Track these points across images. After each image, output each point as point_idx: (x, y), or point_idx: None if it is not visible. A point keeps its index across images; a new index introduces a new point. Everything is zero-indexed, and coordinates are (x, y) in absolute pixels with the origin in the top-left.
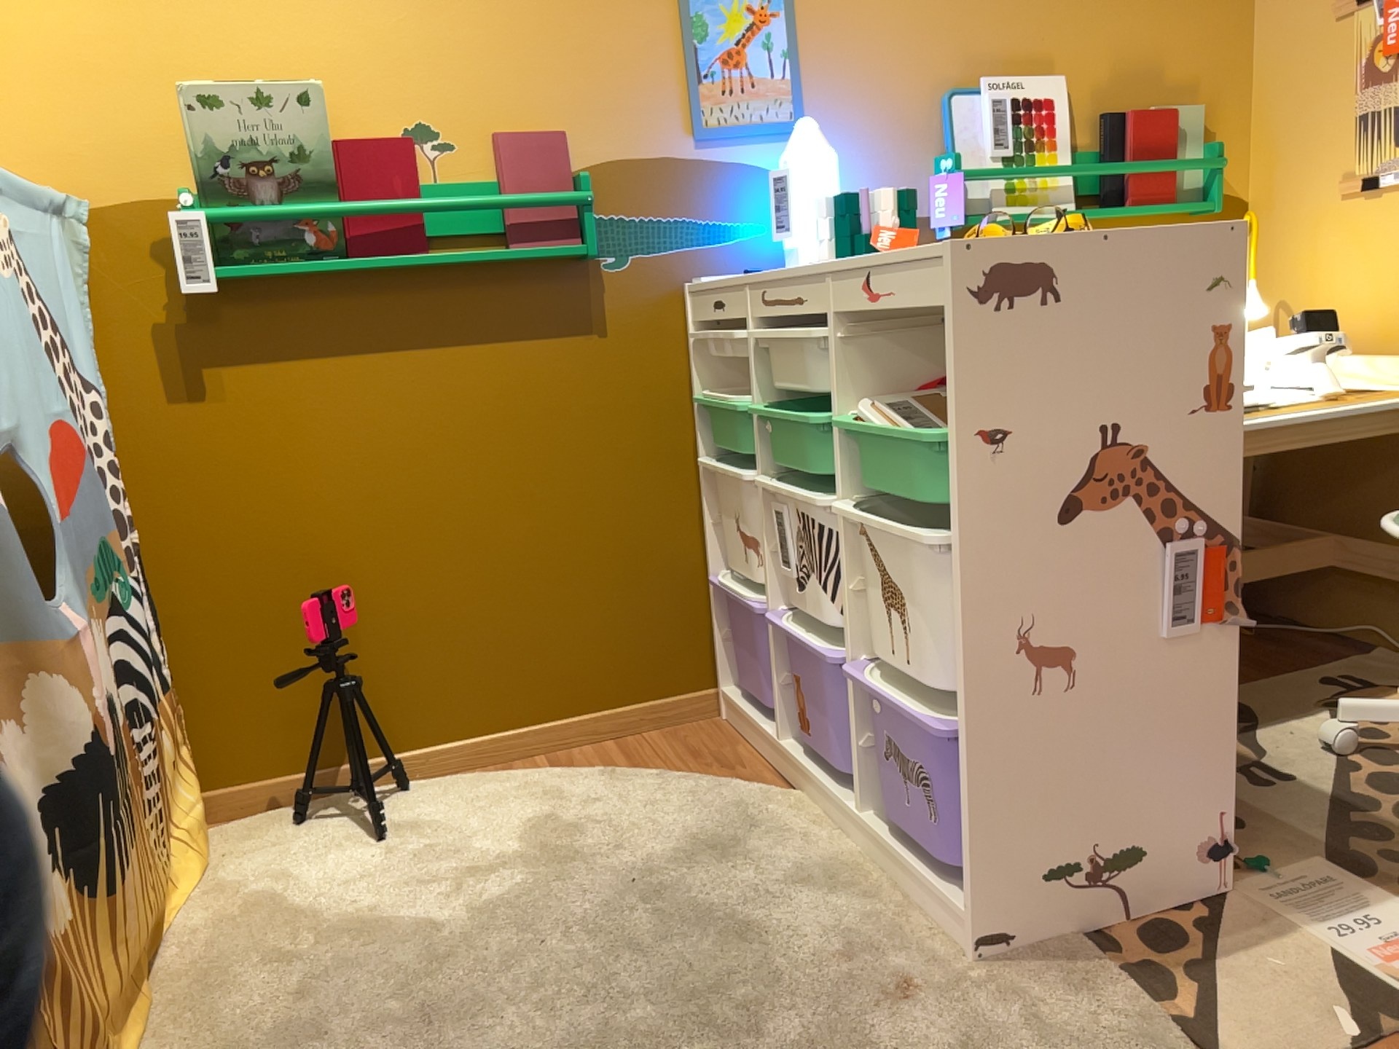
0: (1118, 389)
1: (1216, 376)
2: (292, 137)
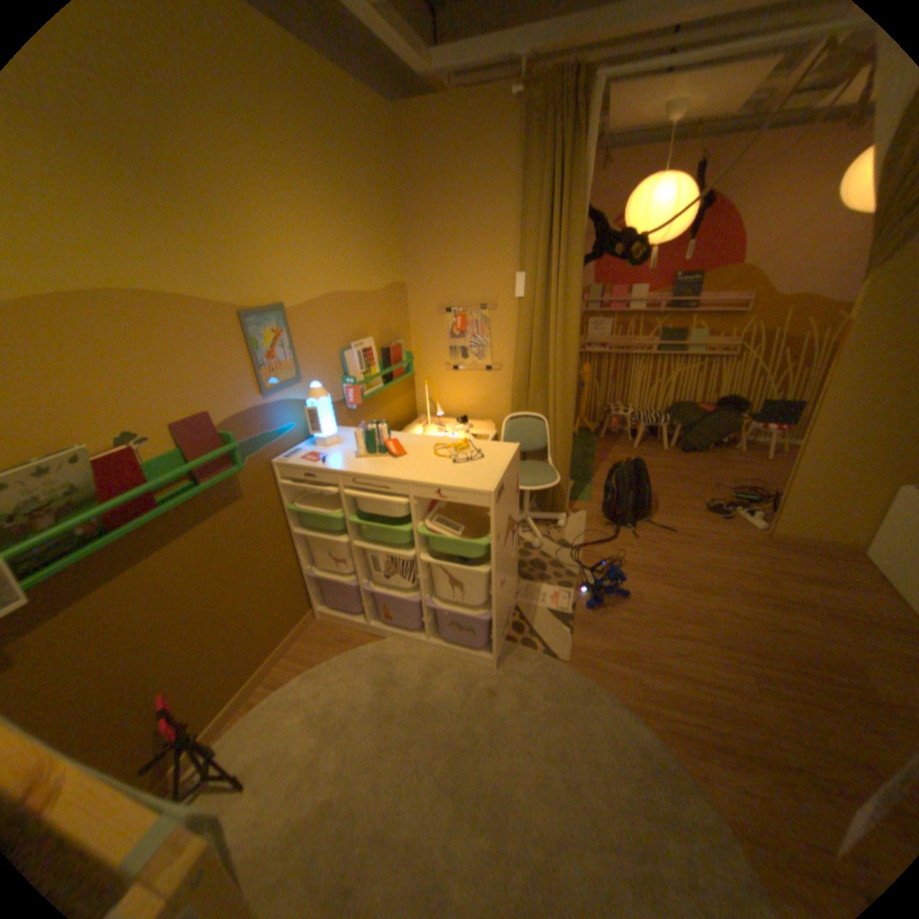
0: (509, 504)
1: (517, 487)
2: (64, 484)
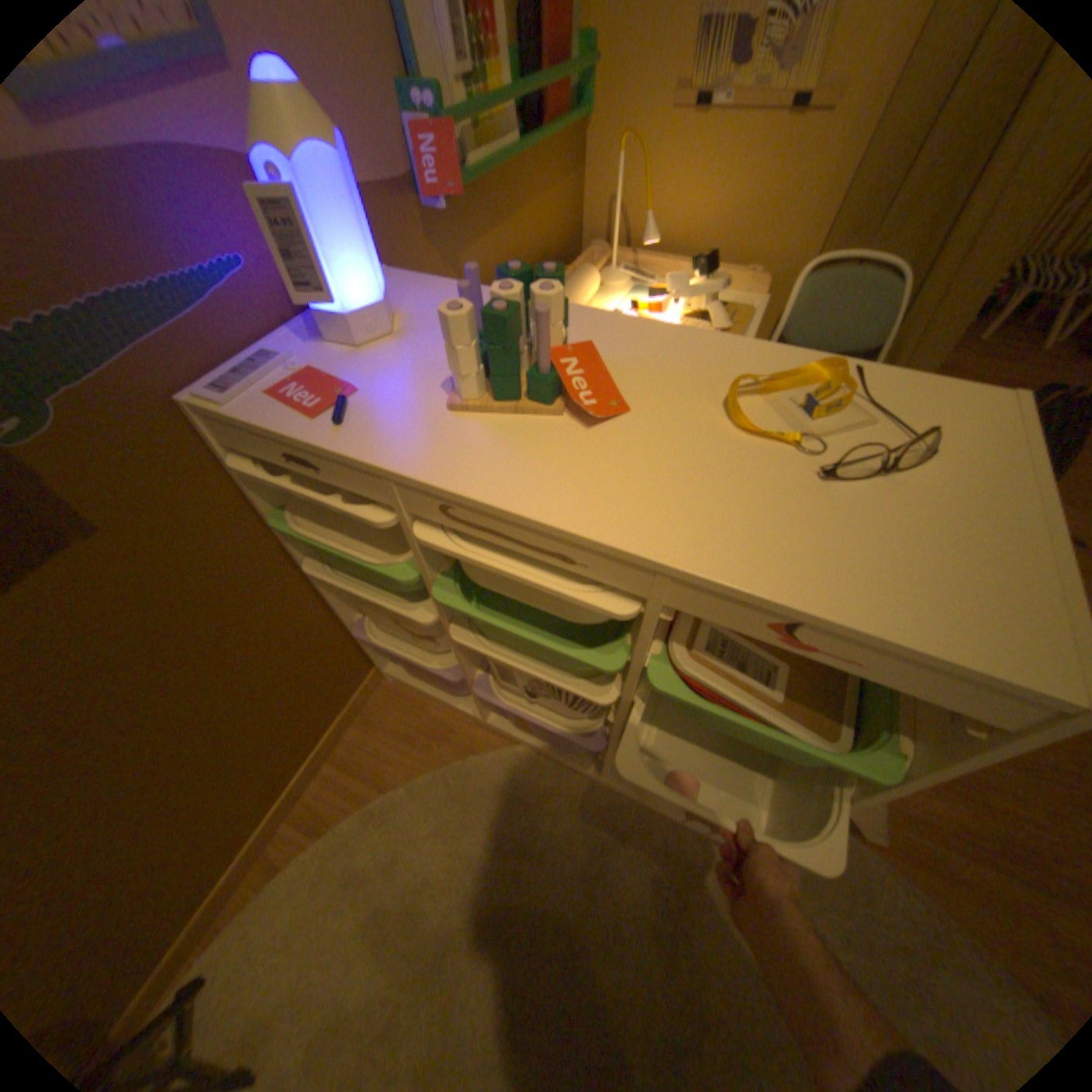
0: None
1: None
2: None
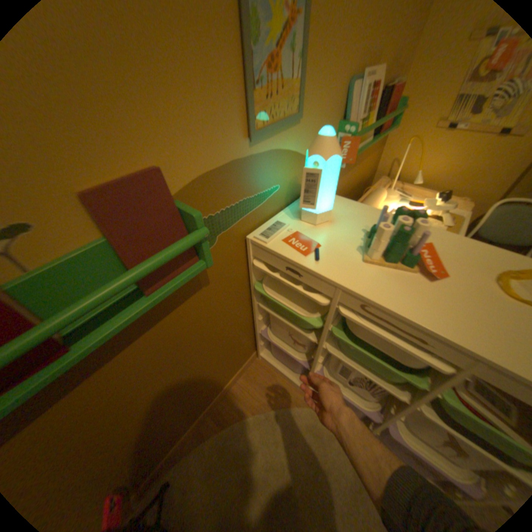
0: None
1: None
2: None
